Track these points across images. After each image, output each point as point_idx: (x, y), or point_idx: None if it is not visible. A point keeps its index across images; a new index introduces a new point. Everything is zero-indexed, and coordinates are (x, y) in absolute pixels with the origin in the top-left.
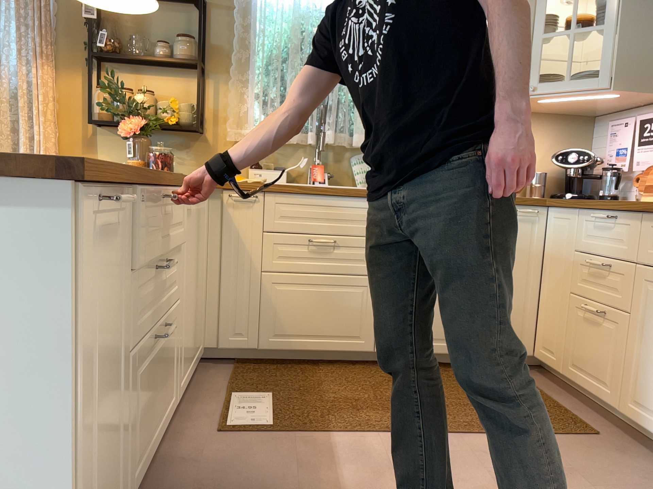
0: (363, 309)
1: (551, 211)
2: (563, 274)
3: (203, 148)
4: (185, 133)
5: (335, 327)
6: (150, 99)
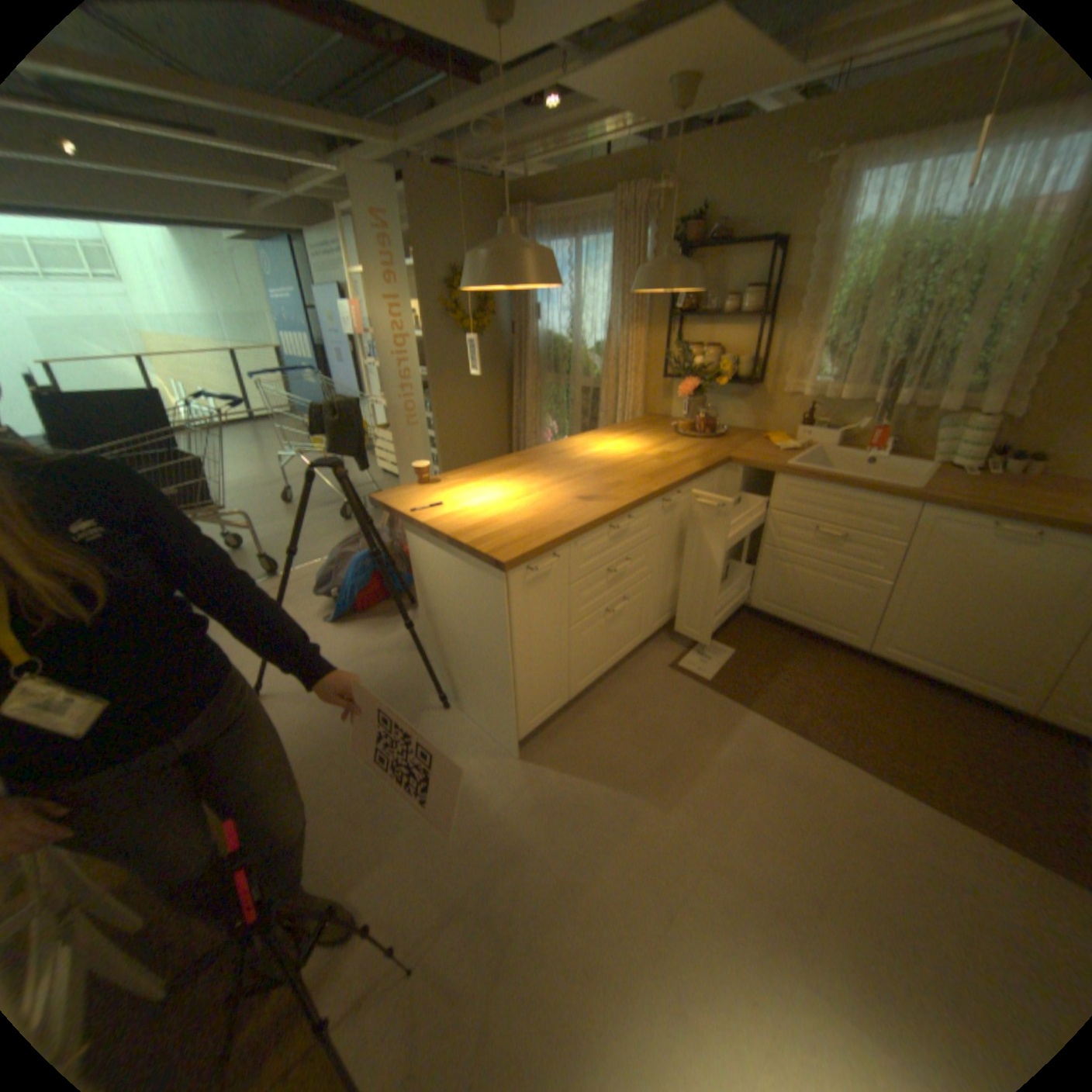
0: (866, 608)
1: None
2: None
3: (759, 398)
4: (744, 383)
5: (829, 614)
6: (712, 354)
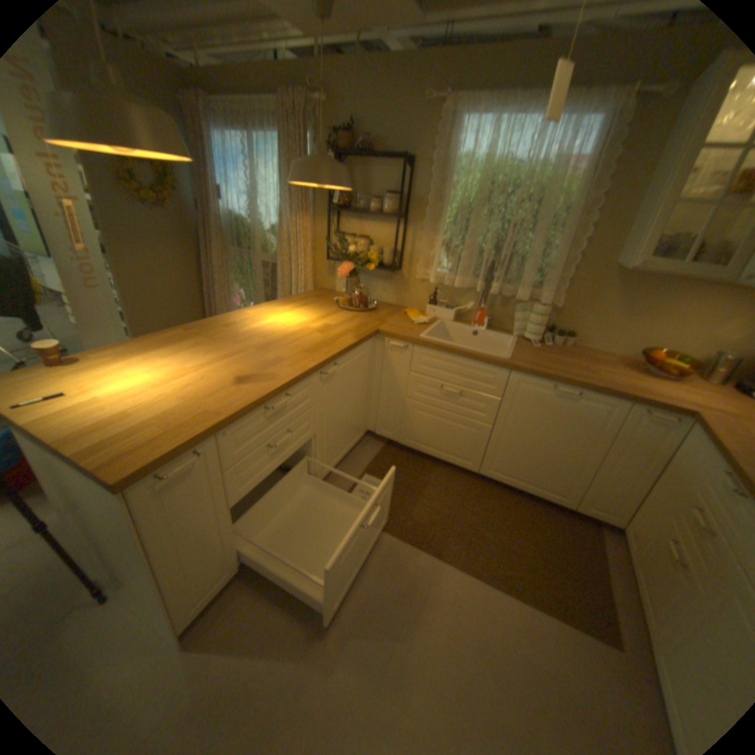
0: (475, 444)
1: (698, 426)
2: (676, 493)
3: (399, 282)
4: (388, 269)
5: (451, 449)
6: (363, 245)
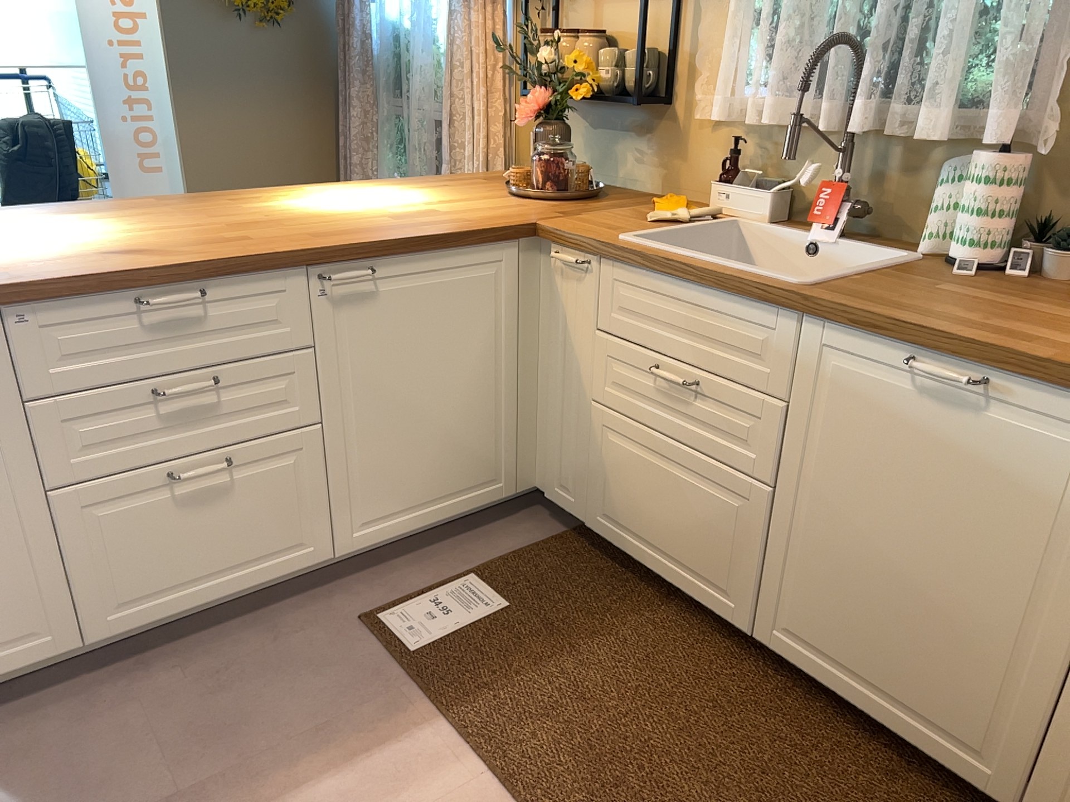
0: (737, 540)
1: None
2: None
3: (667, 135)
4: (646, 106)
5: (688, 549)
6: (585, 49)
